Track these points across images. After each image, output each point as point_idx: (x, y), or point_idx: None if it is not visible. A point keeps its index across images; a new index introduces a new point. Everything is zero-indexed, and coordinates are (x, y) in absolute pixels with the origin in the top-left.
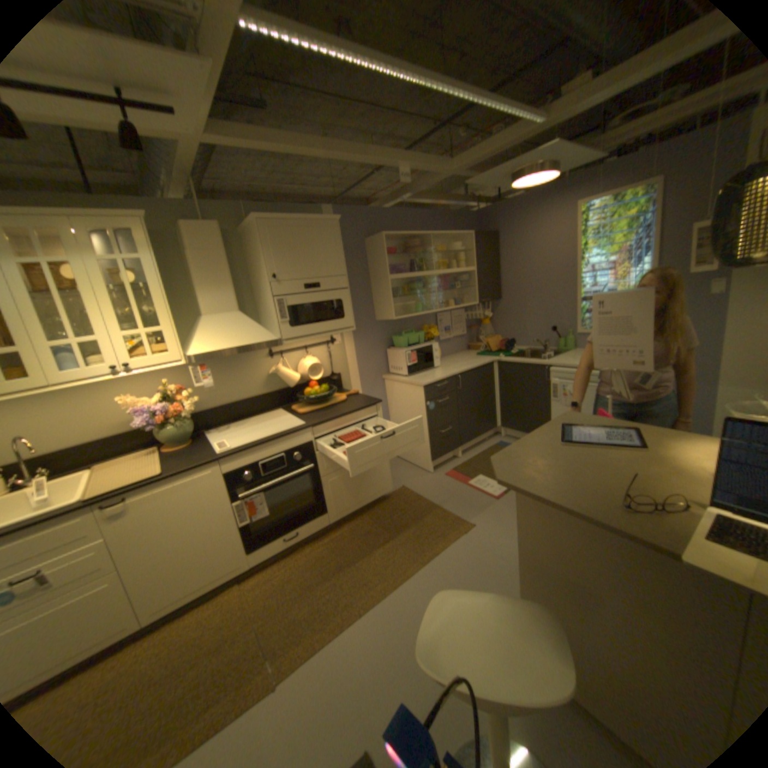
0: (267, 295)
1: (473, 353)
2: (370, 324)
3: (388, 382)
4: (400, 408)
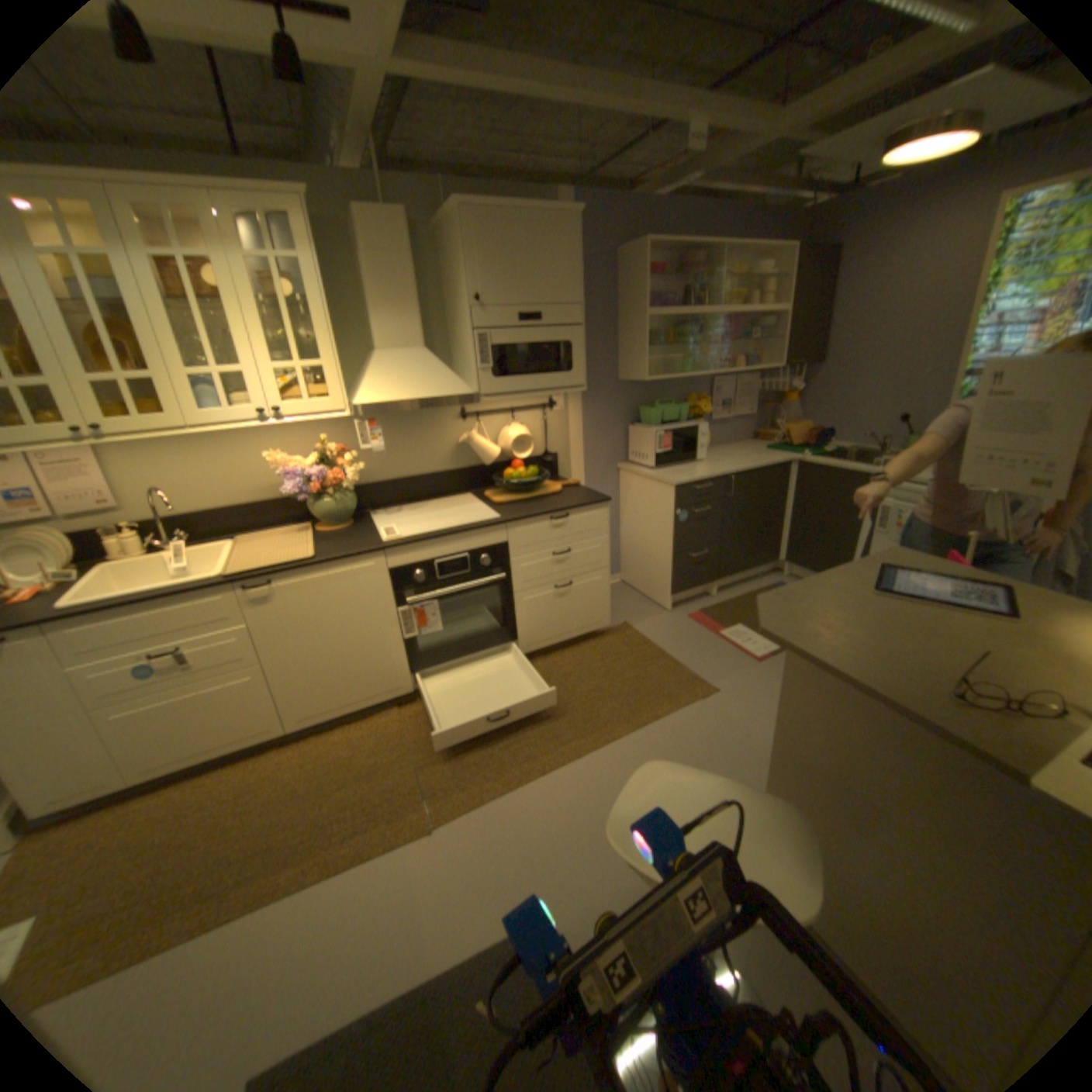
0: (466, 328)
1: (763, 445)
2: (609, 384)
3: (625, 475)
4: (637, 514)
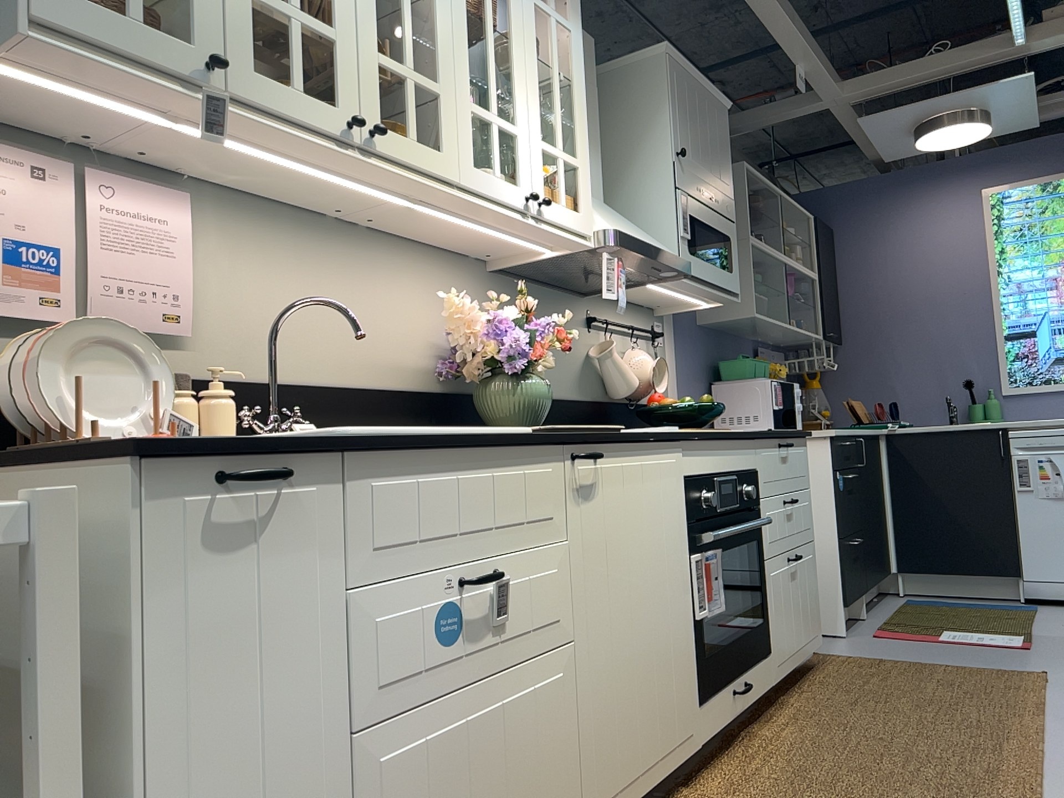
0: (654, 186)
1: None
2: (694, 325)
3: None
4: None
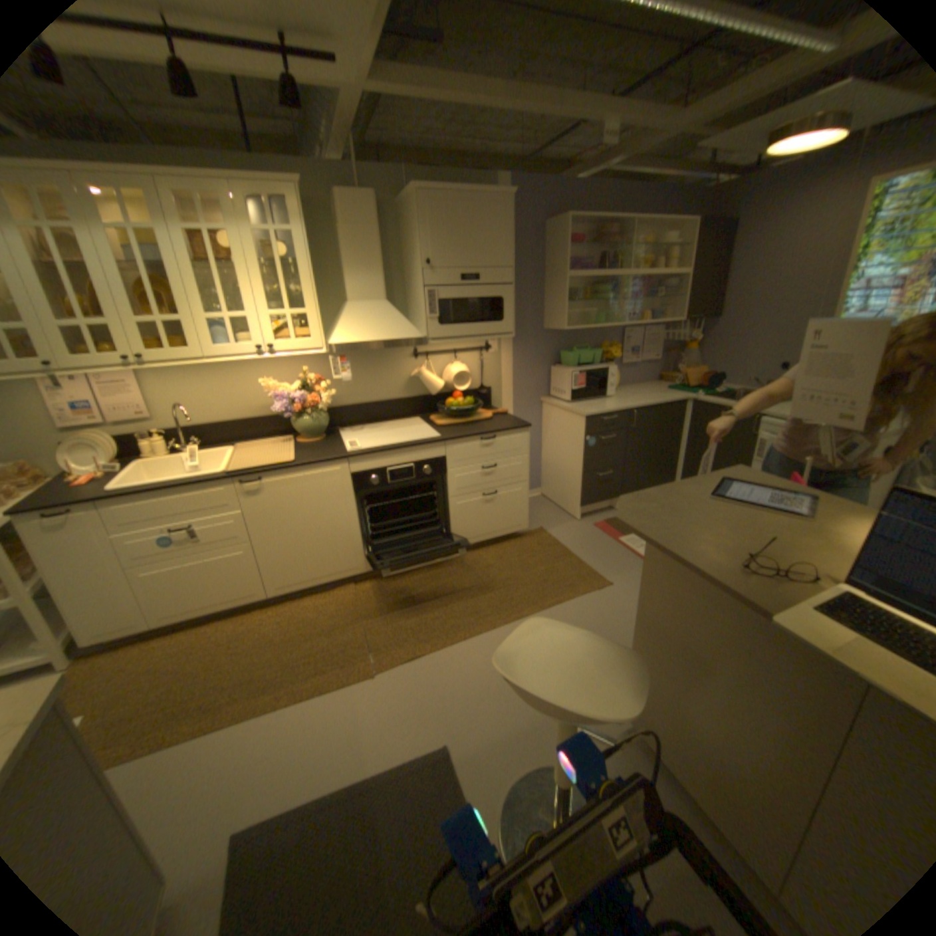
0: (418, 285)
1: (666, 385)
2: (536, 332)
3: (547, 407)
4: (555, 439)
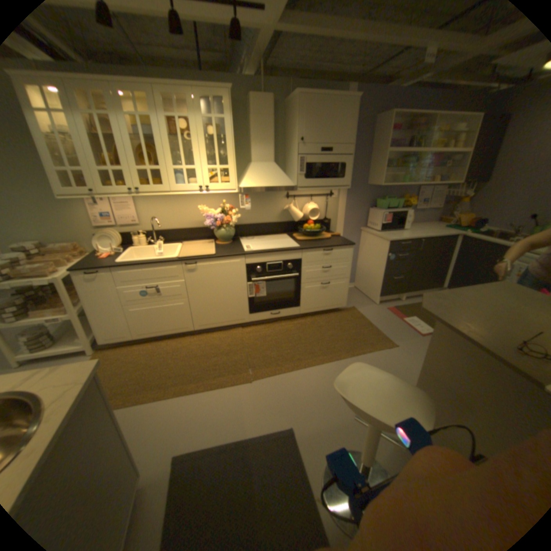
0: (296, 154)
1: (447, 225)
2: (364, 186)
3: (366, 234)
4: (370, 254)
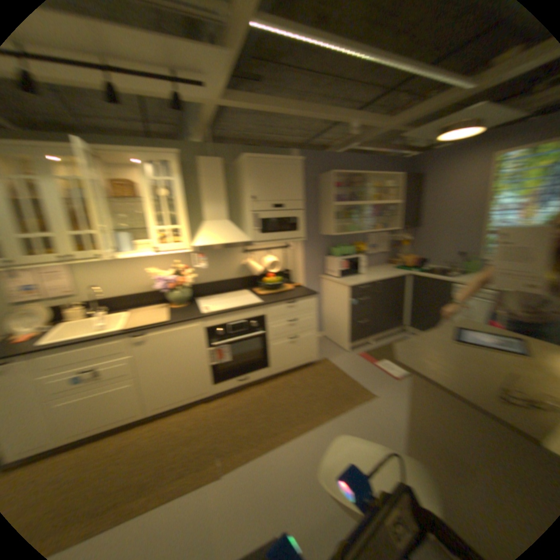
0: (244, 210)
1: (390, 266)
2: (313, 236)
3: (322, 280)
4: (328, 300)
